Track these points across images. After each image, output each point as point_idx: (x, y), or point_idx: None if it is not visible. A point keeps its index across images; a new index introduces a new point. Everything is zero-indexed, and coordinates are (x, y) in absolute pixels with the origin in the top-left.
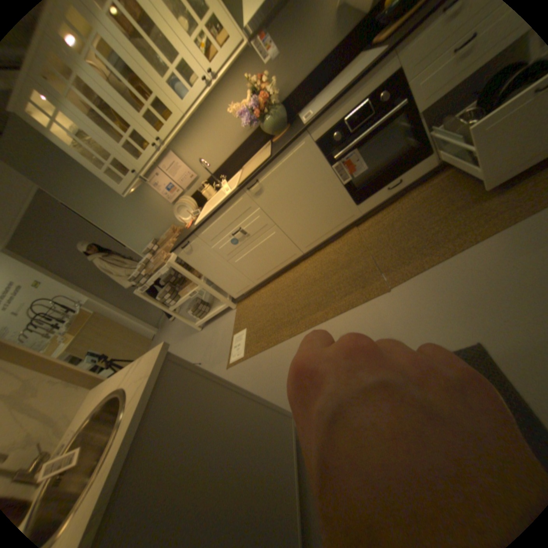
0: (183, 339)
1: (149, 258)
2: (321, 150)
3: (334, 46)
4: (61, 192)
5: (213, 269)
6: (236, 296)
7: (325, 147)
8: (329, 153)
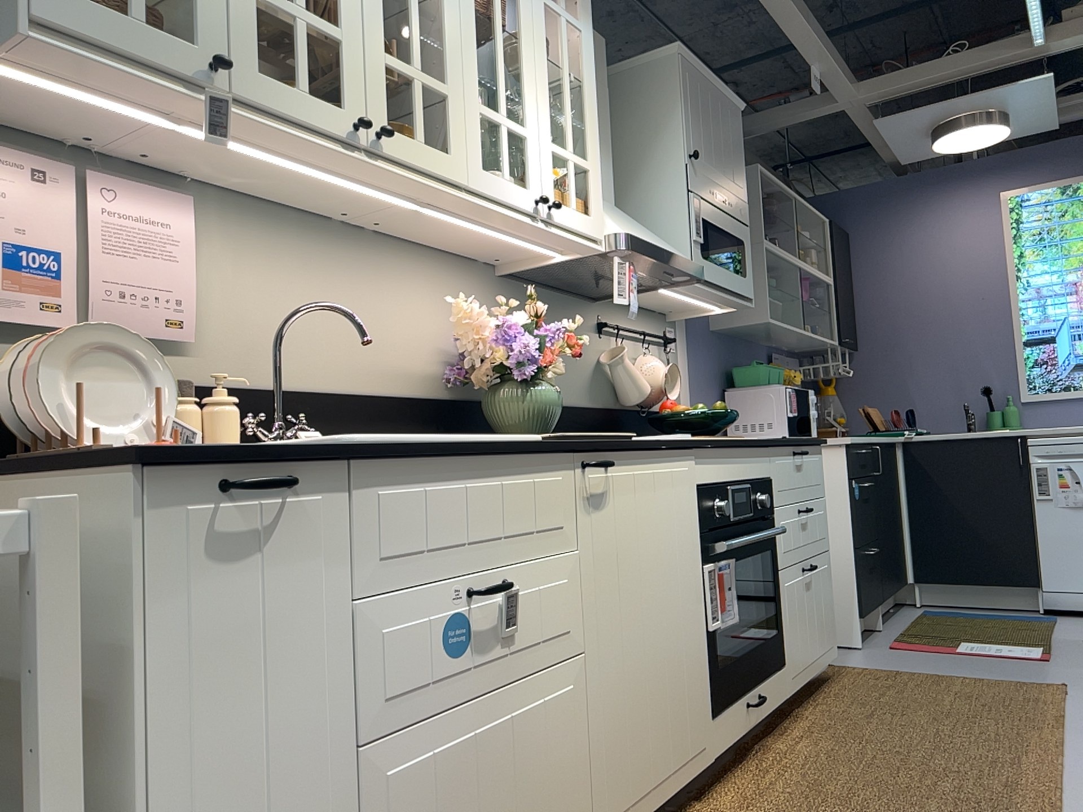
0: None
1: None
2: (697, 513)
3: (584, 405)
4: None
5: (240, 773)
6: None
7: (705, 512)
8: (706, 531)
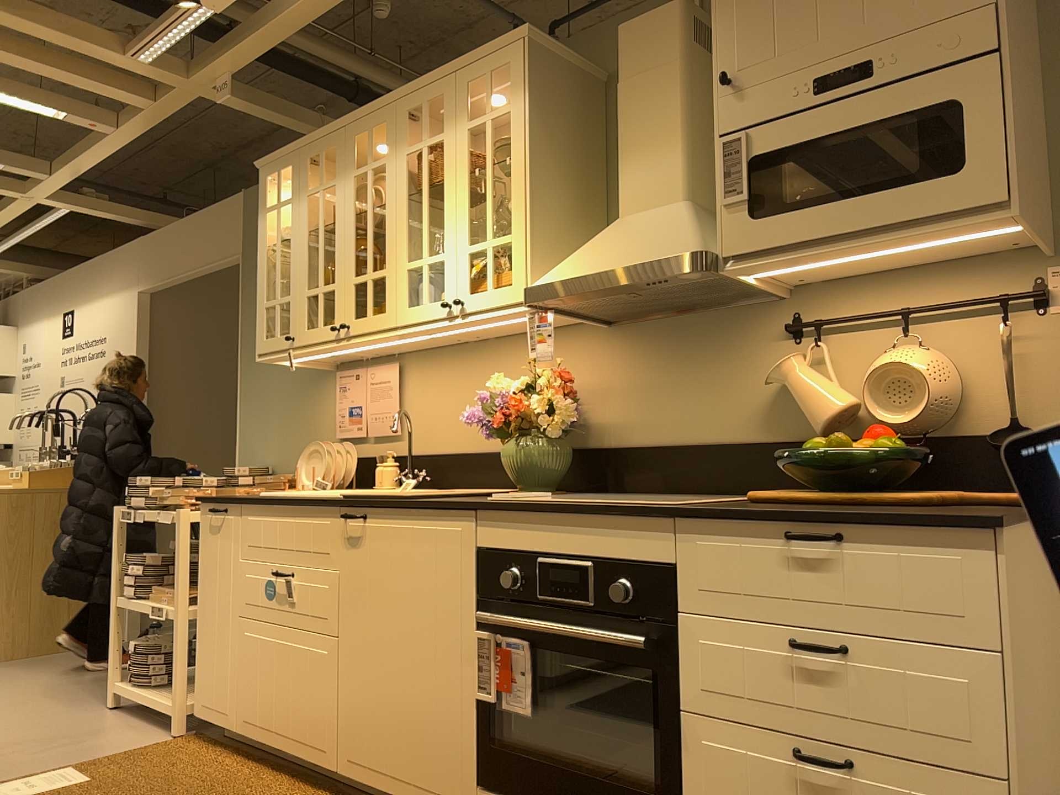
0: (87, 689)
1: (203, 482)
2: (478, 576)
3: (743, 440)
4: (252, 287)
5: (213, 603)
6: (196, 709)
7: (485, 578)
8: (486, 598)
